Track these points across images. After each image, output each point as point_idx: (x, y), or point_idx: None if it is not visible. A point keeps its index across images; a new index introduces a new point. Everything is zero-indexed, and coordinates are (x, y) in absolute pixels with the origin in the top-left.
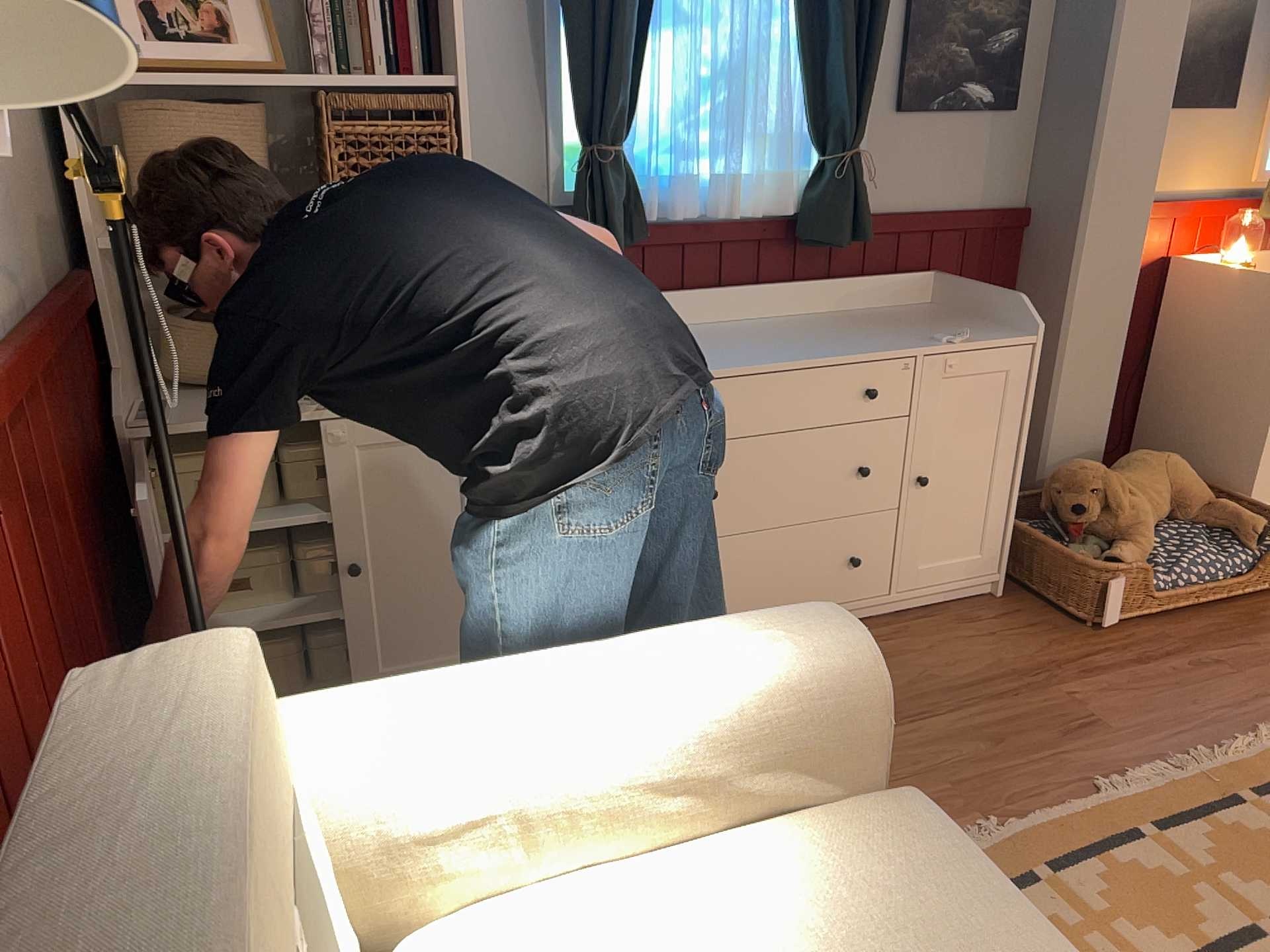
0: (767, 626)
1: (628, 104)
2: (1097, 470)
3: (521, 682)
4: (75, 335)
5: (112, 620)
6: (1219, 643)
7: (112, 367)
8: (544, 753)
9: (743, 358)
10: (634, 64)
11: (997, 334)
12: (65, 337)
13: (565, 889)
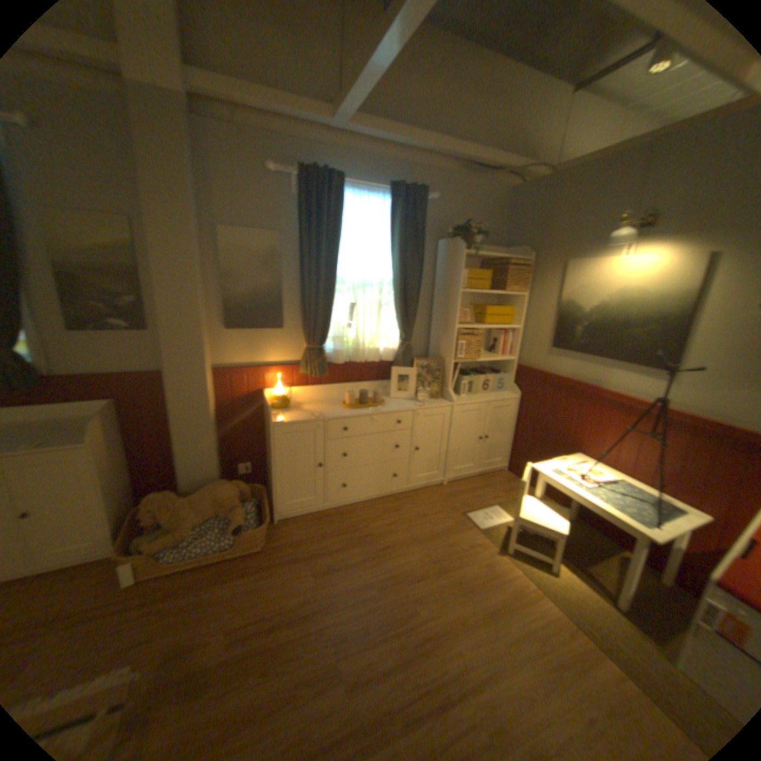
0: None
1: None
2: (156, 501)
3: None
4: None
5: None
6: (177, 597)
7: None
8: None
9: None
10: None
11: (67, 443)
12: None
13: None
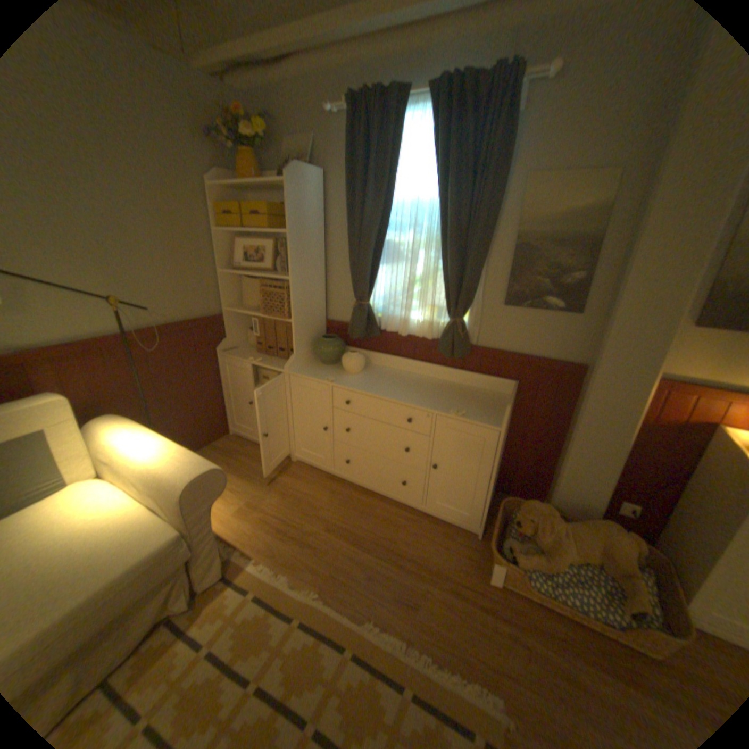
0: (187, 463)
1: (367, 288)
2: (542, 513)
3: (138, 441)
4: (205, 328)
5: (190, 393)
6: (547, 644)
7: (226, 337)
8: (120, 458)
9: (369, 388)
10: (372, 275)
11: (486, 420)
12: (187, 329)
13: (114, 492)
